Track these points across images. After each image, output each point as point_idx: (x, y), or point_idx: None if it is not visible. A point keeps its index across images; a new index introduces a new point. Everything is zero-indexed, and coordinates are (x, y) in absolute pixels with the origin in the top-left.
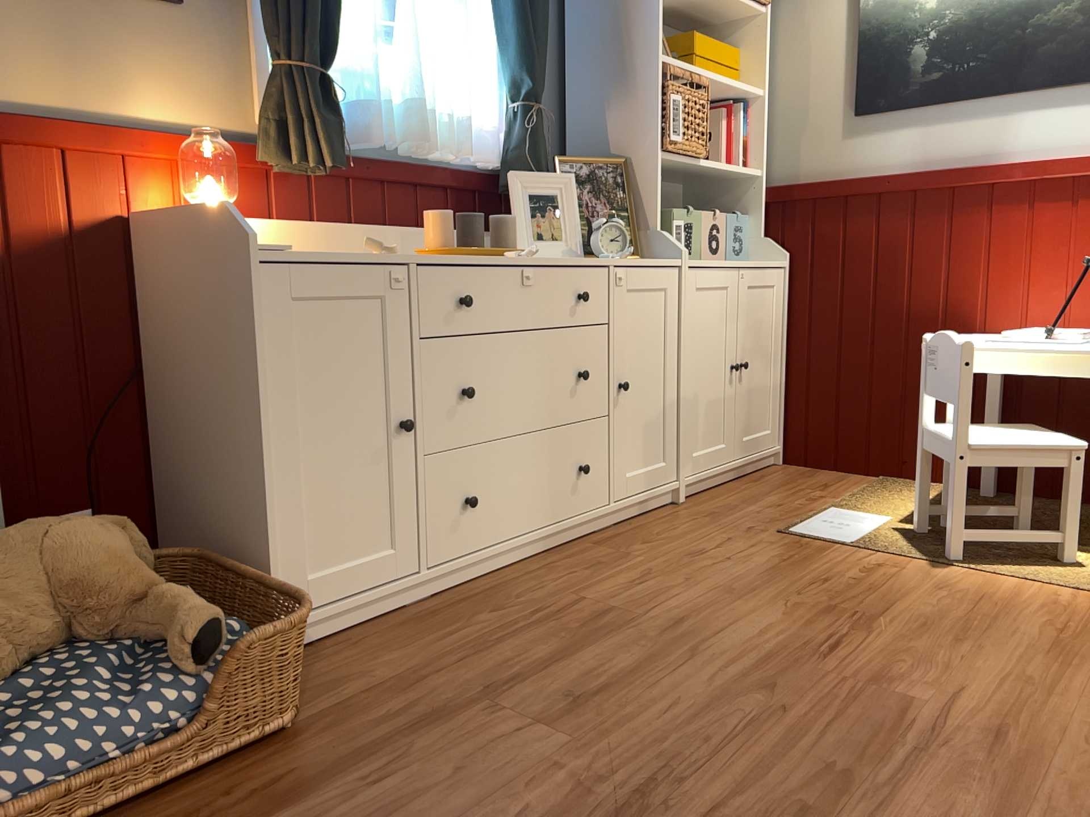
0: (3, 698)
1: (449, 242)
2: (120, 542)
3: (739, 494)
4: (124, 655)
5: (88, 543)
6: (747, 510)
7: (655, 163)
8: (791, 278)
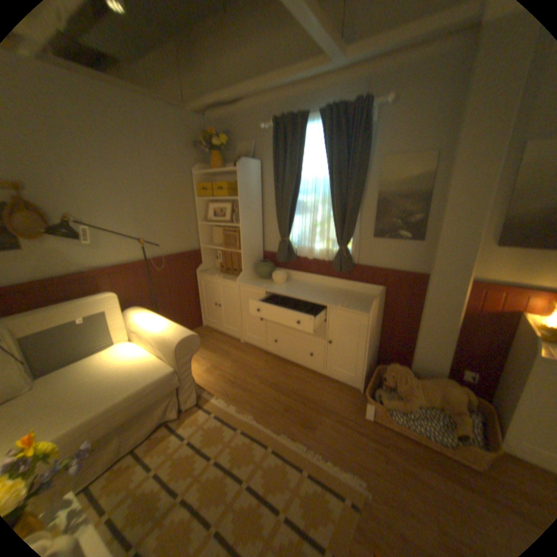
0: (425, 412)
1: None
2: (465, 399)
3: None
4: (450, 423)
5: (456, 396)
6: None
7: None
8: None
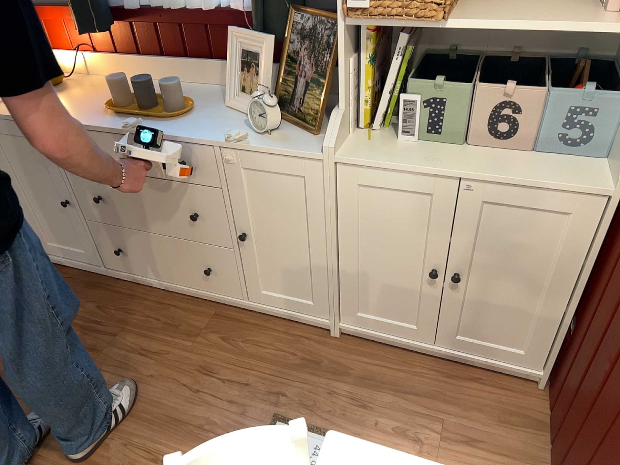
0: None
1: (123, 102)
2: None
3: (387, 368)
4: None
5: None
6: (338, 382)
7: (340, 37)
8: (615, 216)
